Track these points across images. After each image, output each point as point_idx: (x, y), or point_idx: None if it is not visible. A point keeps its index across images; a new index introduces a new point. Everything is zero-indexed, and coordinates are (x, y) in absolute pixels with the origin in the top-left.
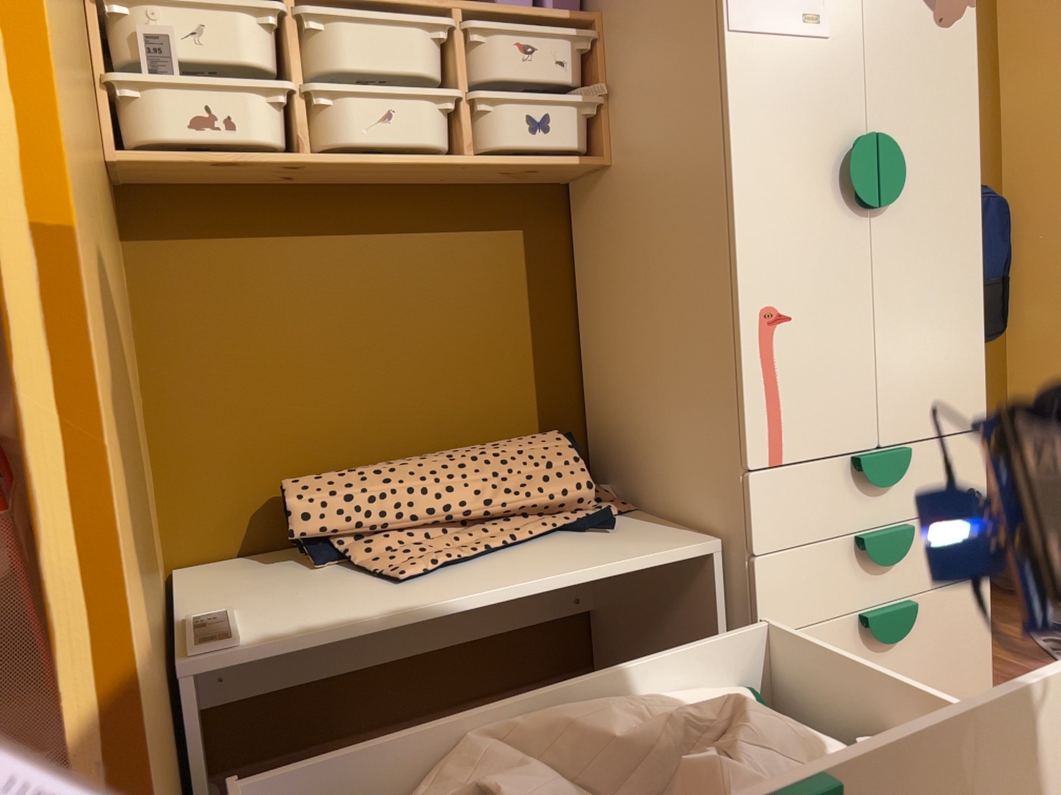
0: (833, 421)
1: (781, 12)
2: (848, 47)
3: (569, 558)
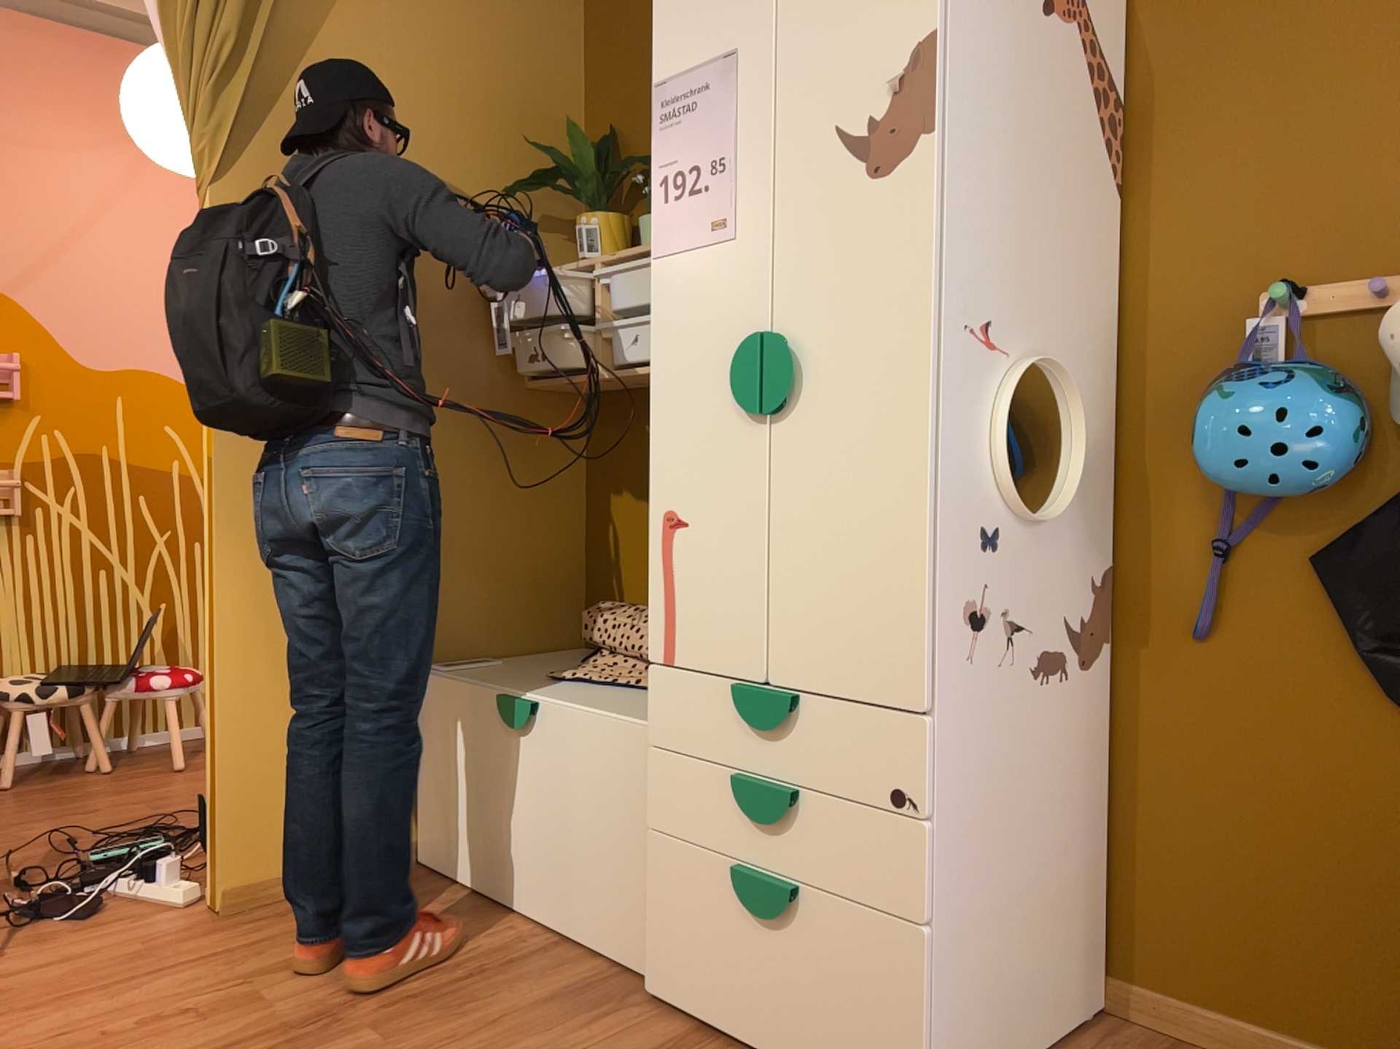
0: (718, 637)
1: (692, 225)
2: (753, 240)
3: (607, 700)
